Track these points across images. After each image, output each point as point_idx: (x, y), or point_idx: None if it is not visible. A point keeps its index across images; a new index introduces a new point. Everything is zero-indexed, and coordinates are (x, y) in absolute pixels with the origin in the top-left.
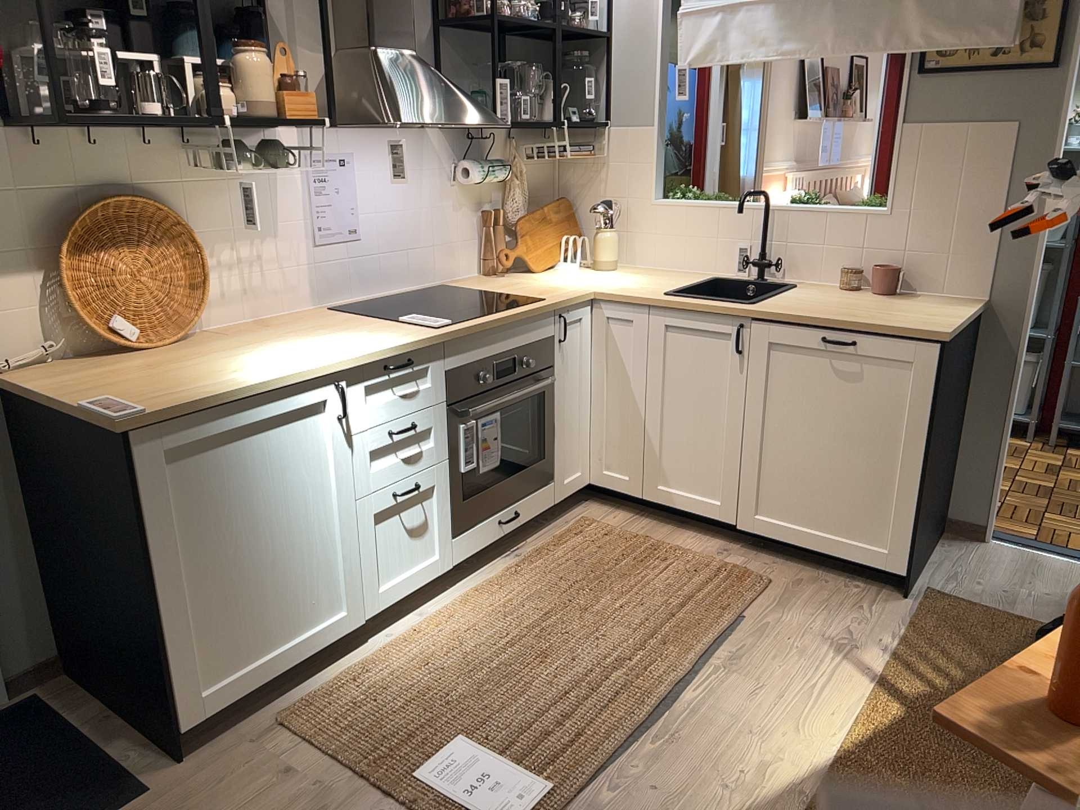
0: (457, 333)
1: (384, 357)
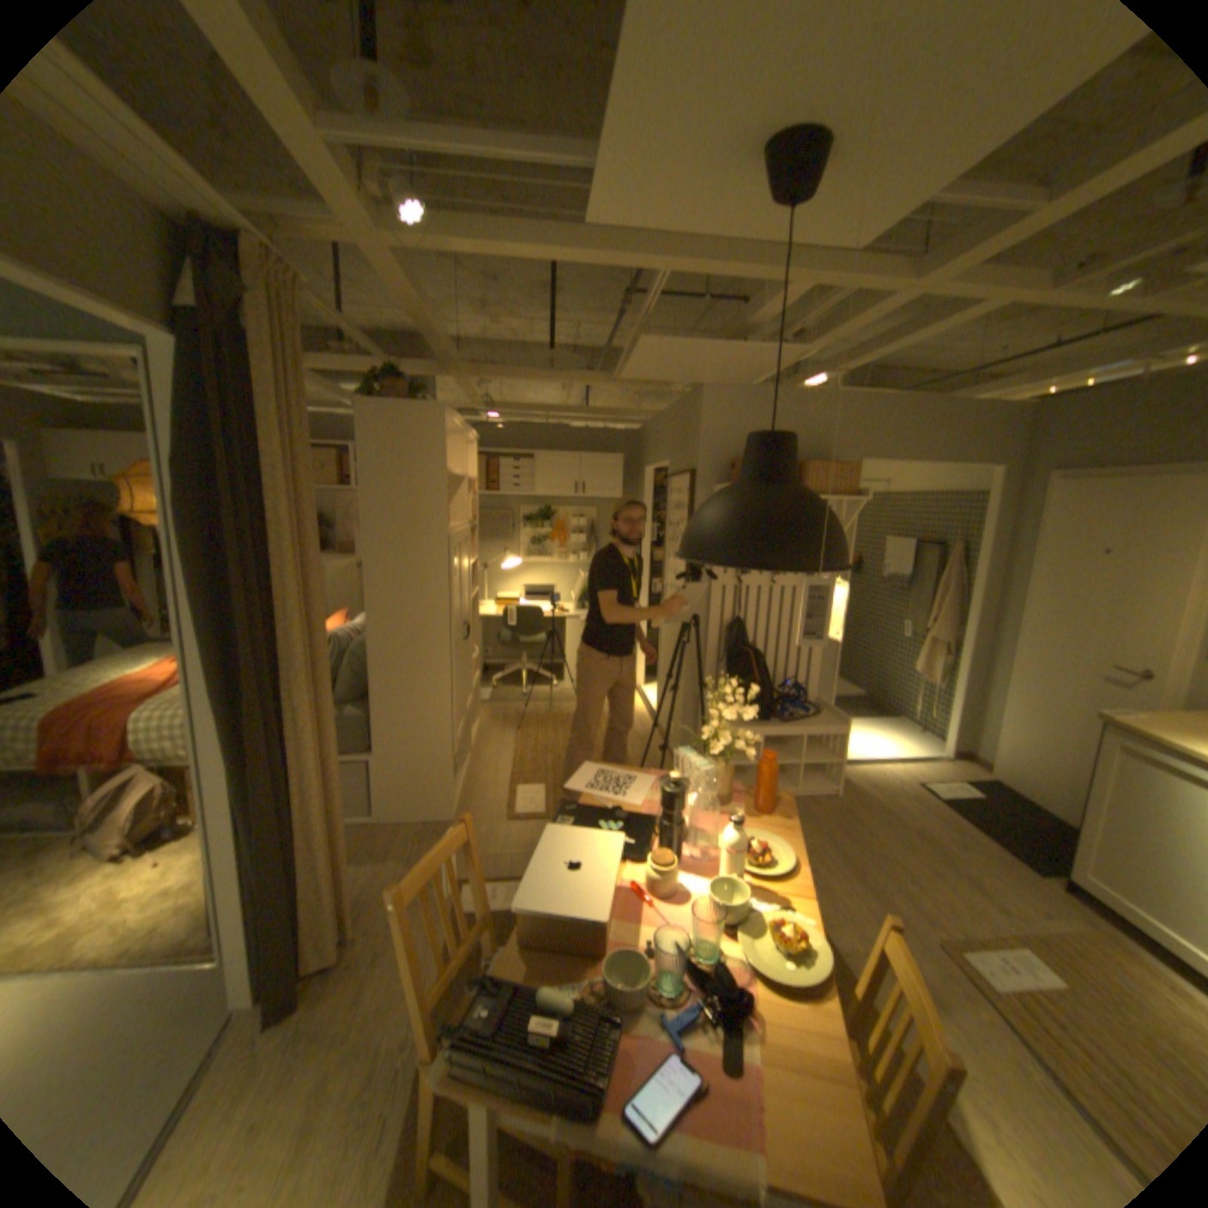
0: None
1: None
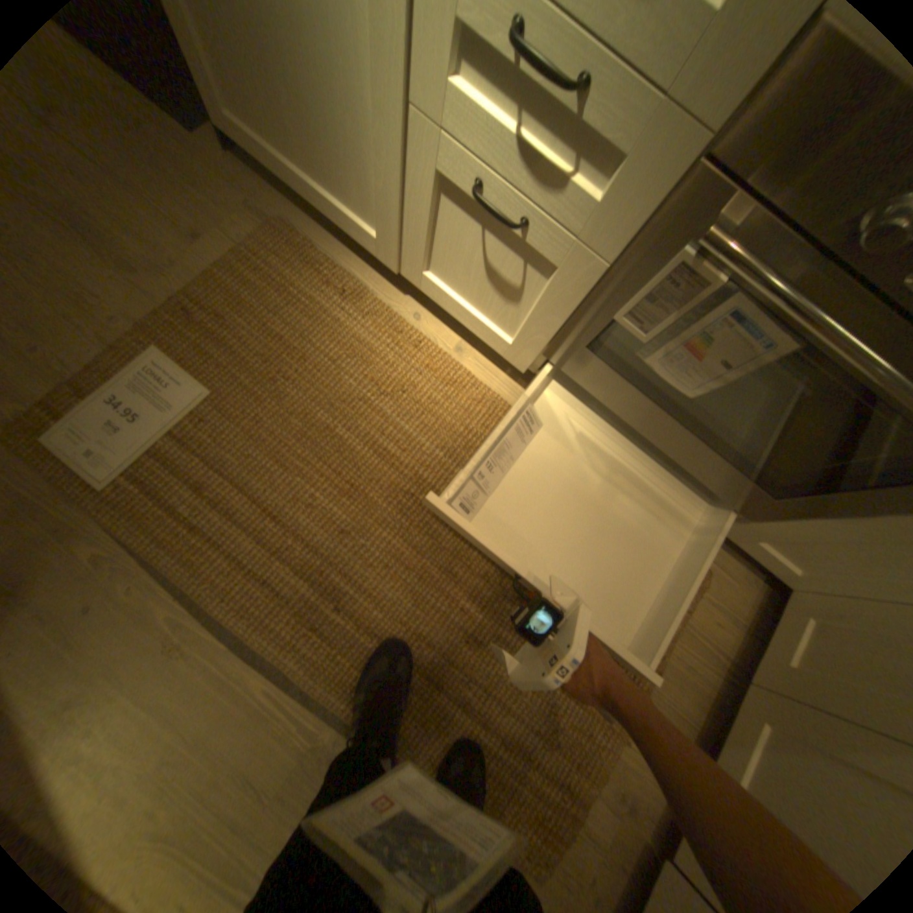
0: None
1: None
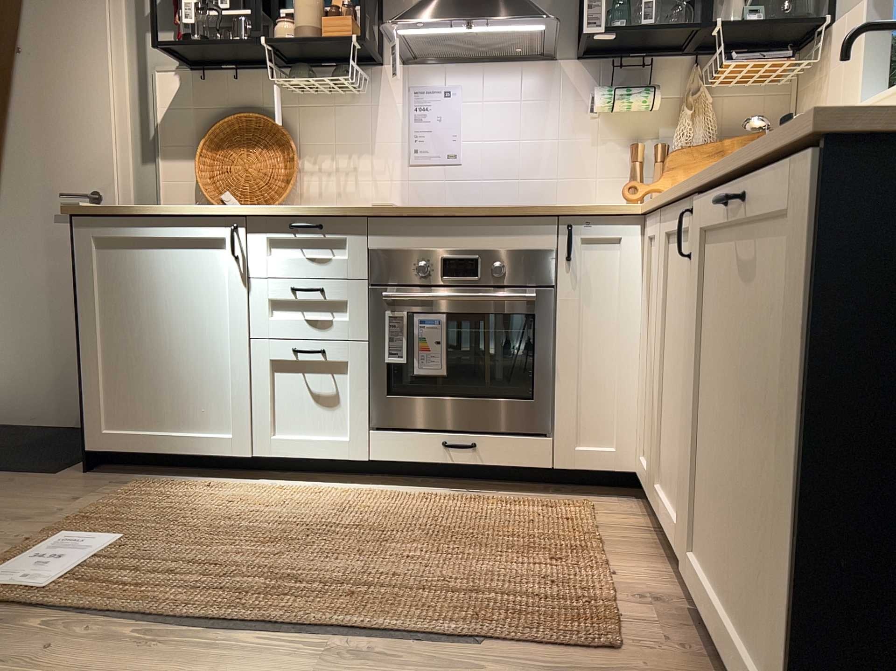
0: (381, 211)
1: (287, 215)
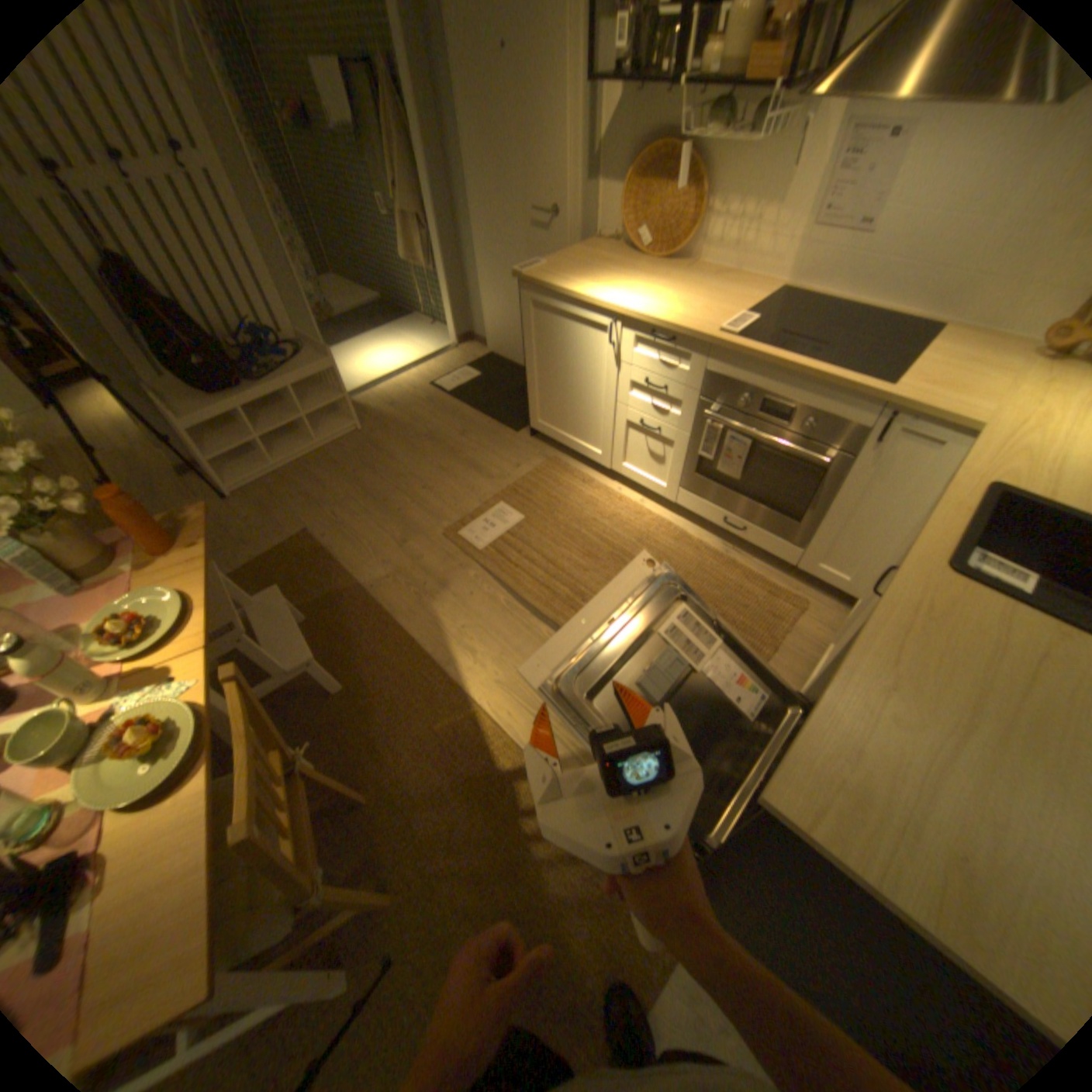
0: (720, 345)
1: (649, 324)
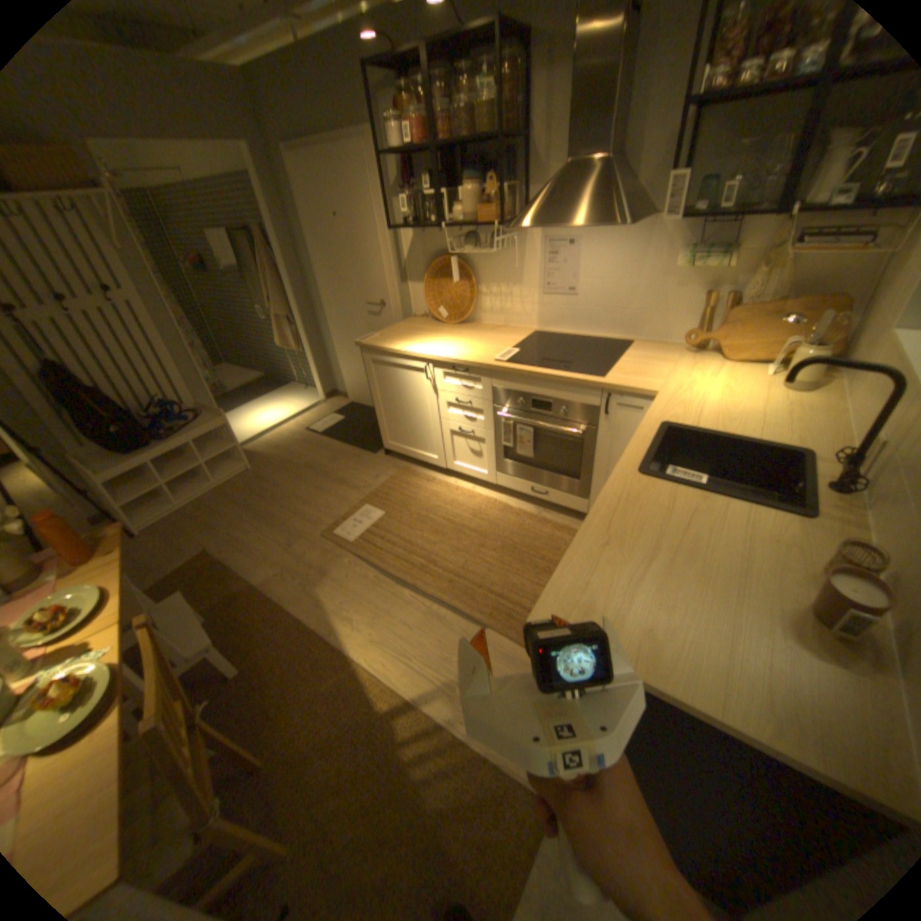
0: (496, 368)
1: (450, 362)
